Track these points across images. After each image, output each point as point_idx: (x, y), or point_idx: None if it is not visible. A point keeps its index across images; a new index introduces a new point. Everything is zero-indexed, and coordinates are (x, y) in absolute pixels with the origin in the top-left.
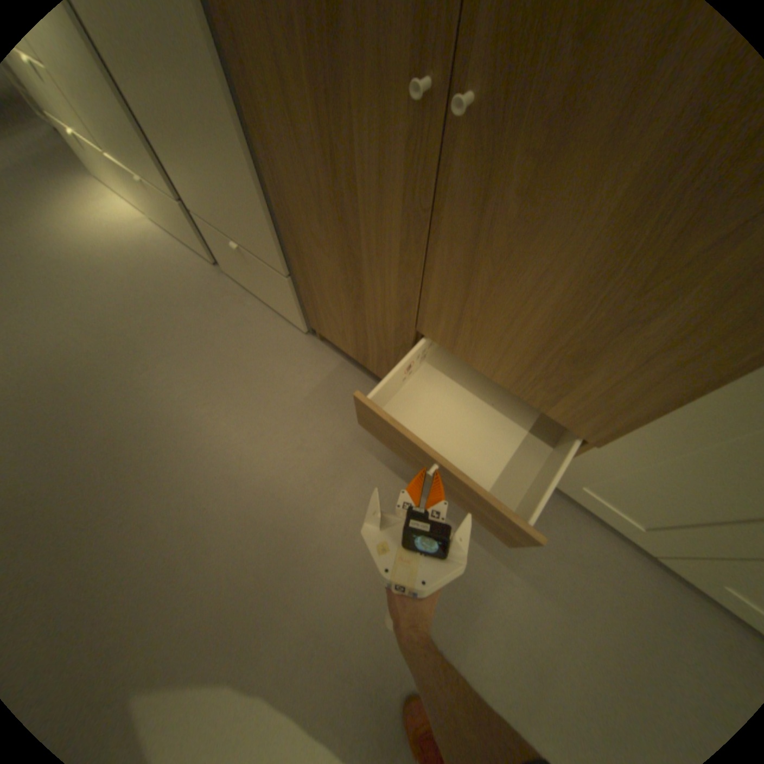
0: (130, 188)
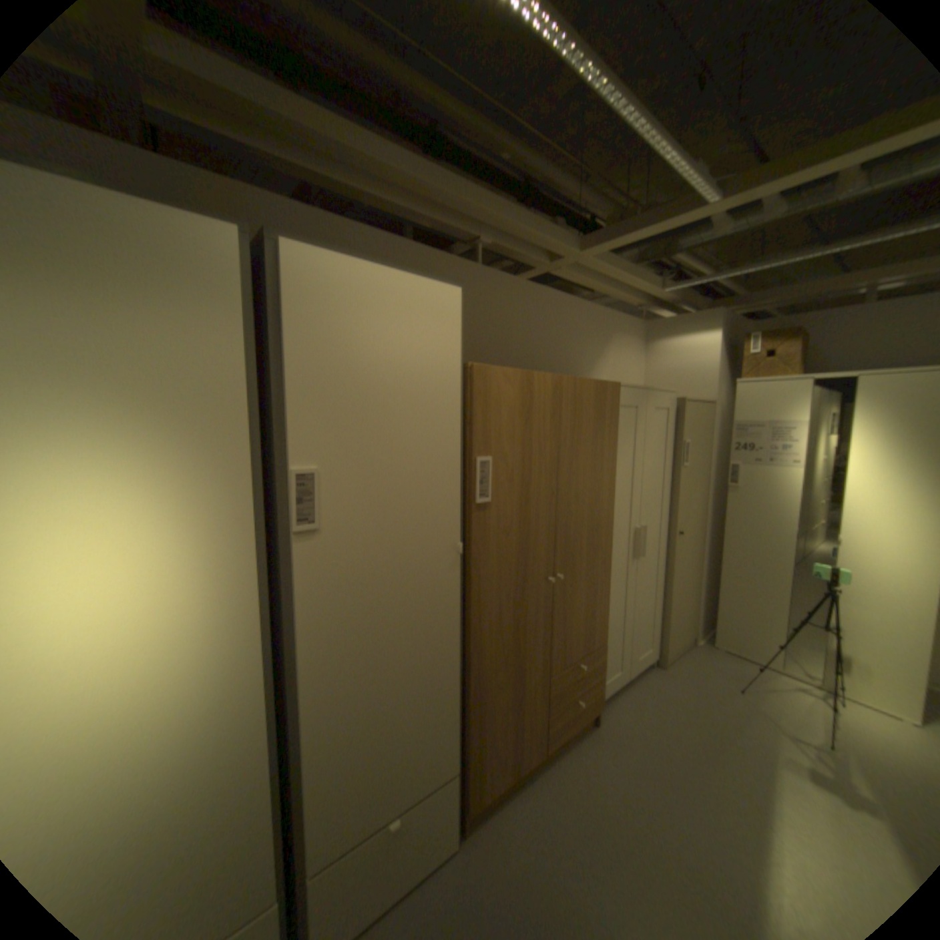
0: None
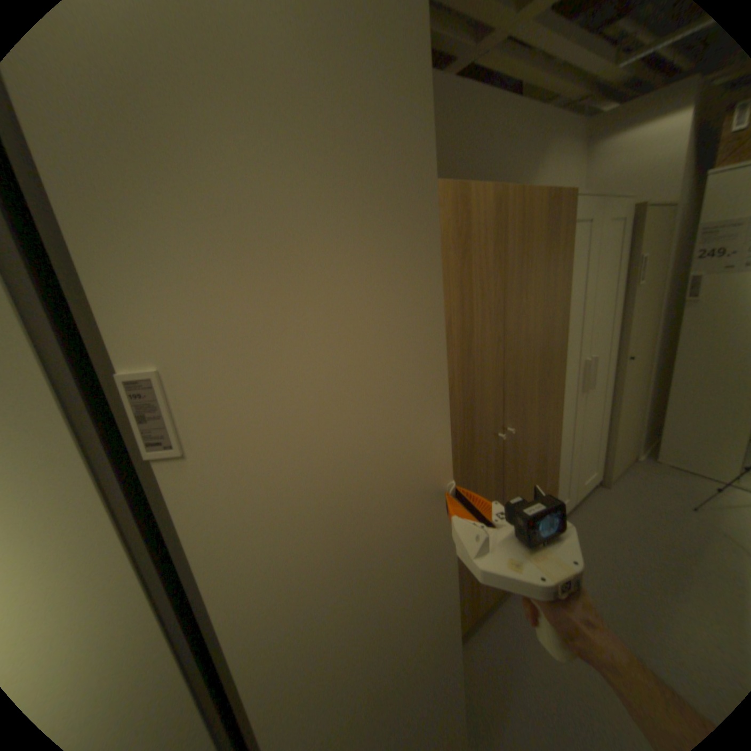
0: None
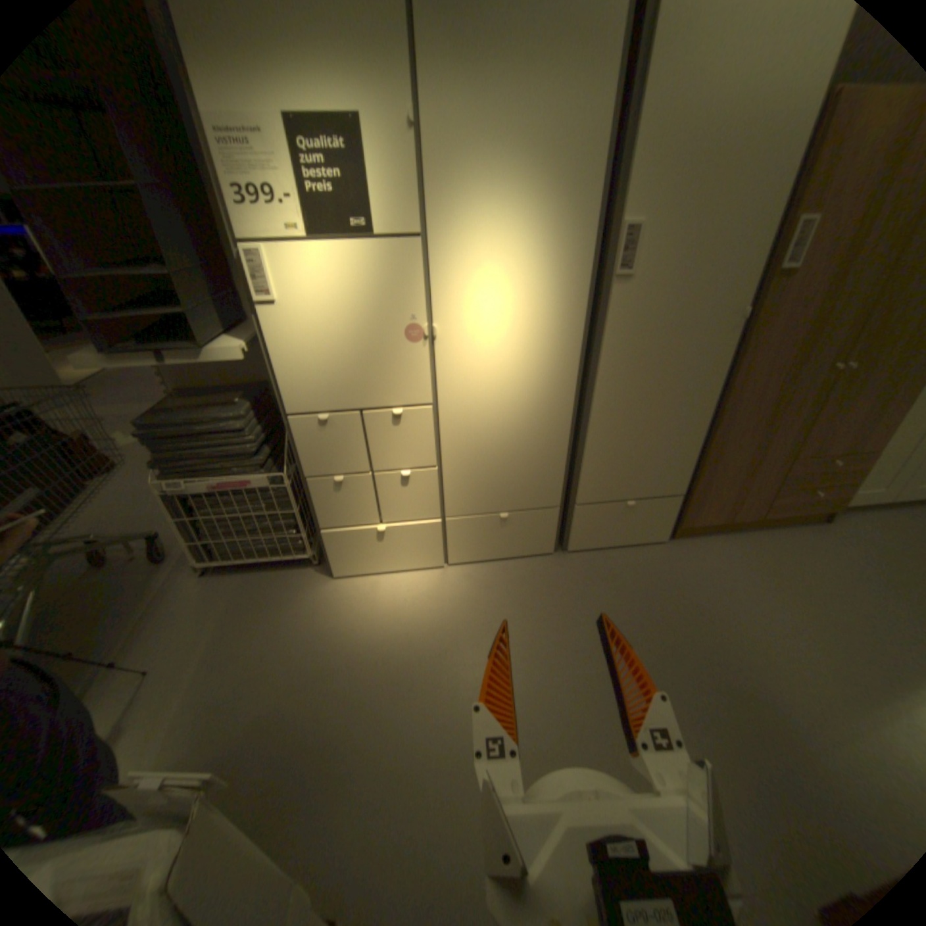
0: (460, 538)
